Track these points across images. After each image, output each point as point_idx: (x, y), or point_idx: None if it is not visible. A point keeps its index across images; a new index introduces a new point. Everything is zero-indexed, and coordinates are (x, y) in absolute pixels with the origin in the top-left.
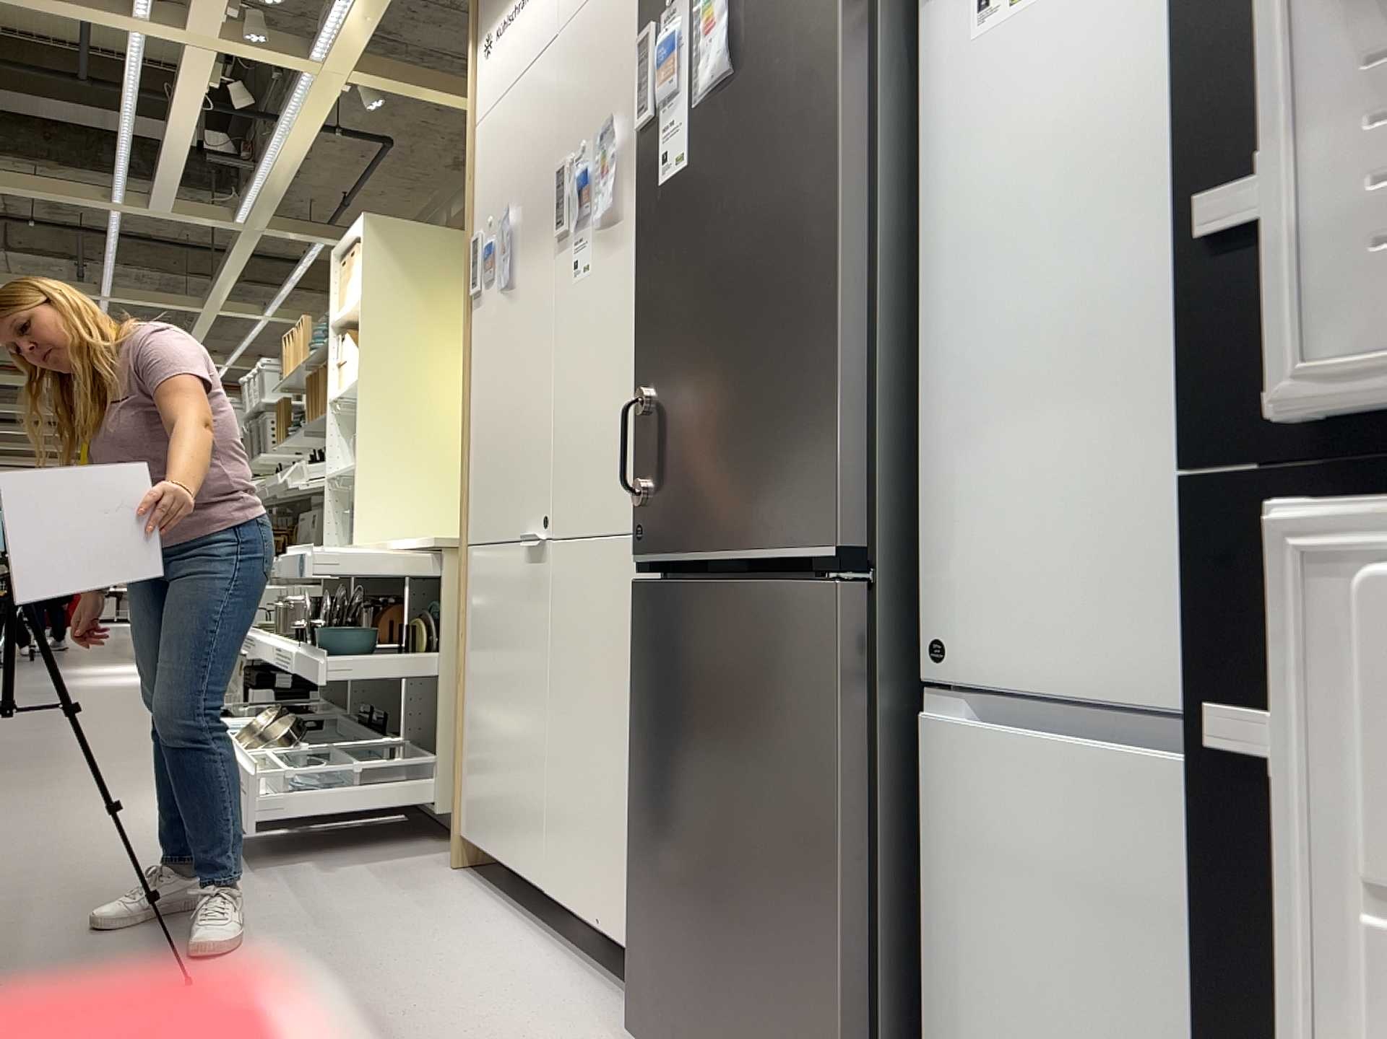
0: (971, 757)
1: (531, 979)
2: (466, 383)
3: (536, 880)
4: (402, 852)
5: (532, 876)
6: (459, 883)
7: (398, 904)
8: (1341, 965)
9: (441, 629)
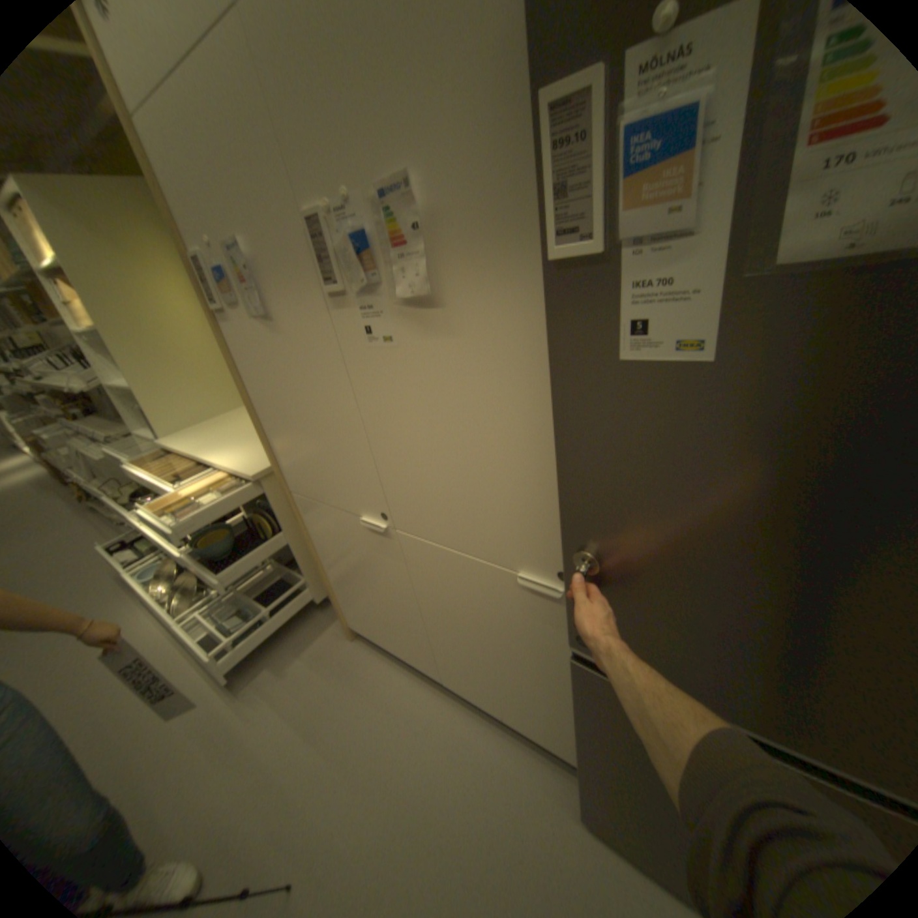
0: None
1: (472, 756)
2: (240, 382)
3: (431, 676)
4: (310, 635)
5: (426, 673)
6: (363, 657)
7: (345, 699)
8: None
9: (275, 515)
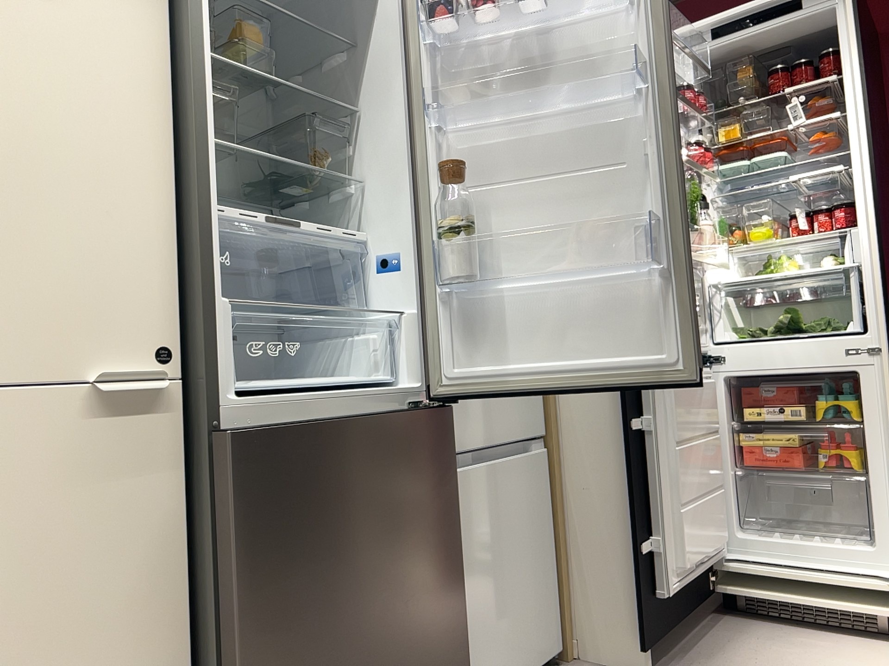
0: (457, 484)
1: None
2: None
3: None
4: None
5: None
6: None
7: None
8: (659, 458)
9: None
